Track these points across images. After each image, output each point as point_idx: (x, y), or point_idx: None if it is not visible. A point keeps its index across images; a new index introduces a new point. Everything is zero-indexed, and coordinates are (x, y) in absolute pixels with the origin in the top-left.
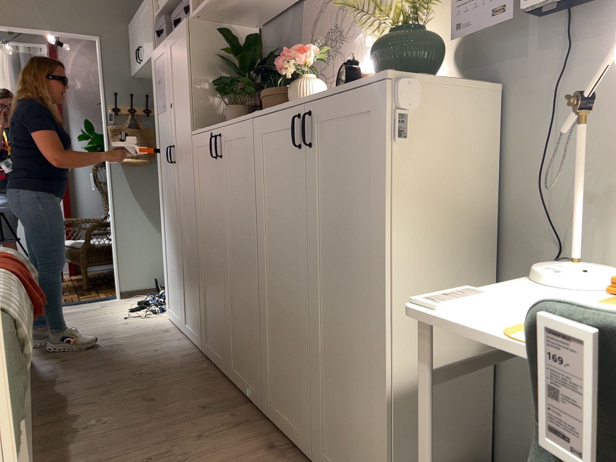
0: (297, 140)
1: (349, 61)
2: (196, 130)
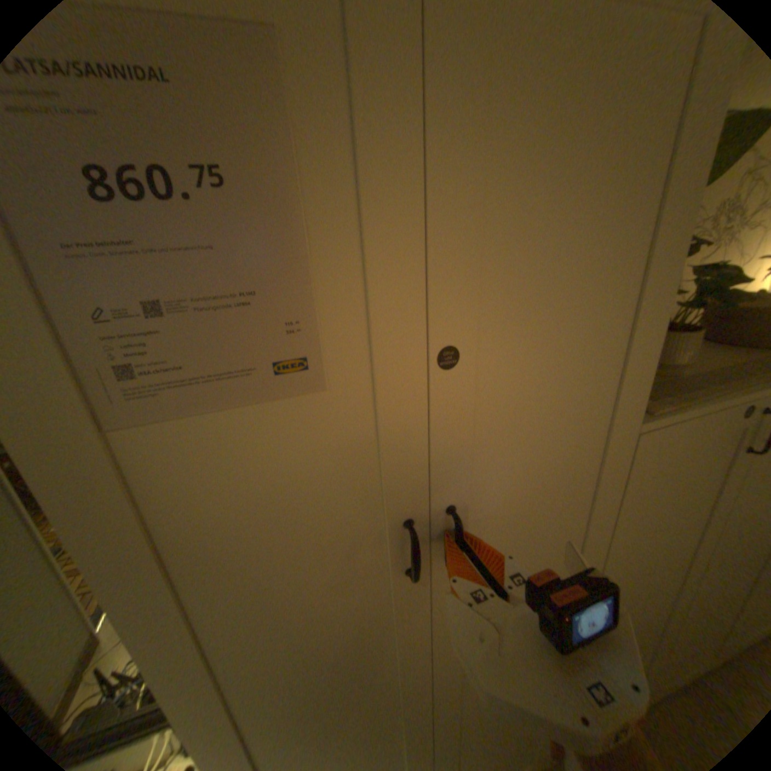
0: None
1: None
2: (662, 413)
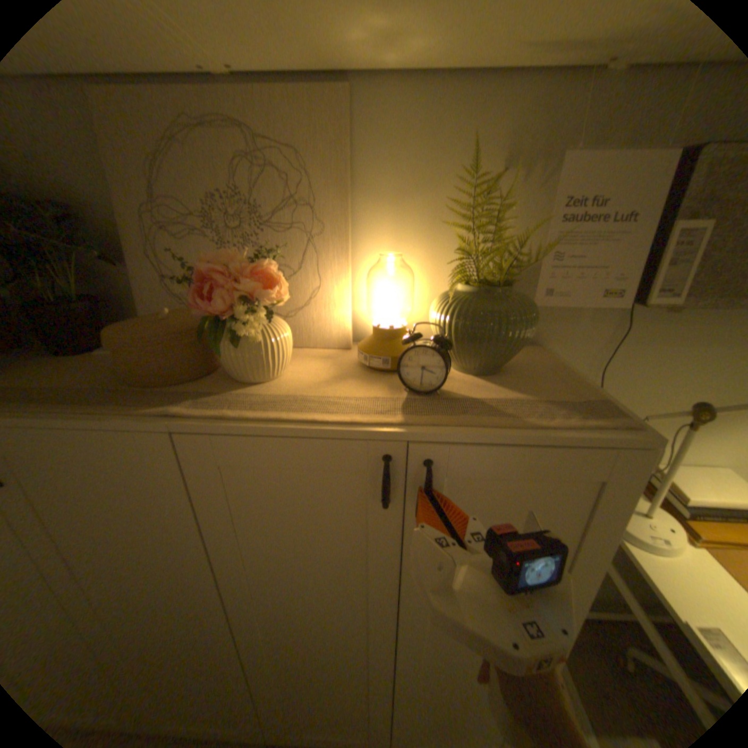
0: (374, 488)
1: (437, 338)
2: None
